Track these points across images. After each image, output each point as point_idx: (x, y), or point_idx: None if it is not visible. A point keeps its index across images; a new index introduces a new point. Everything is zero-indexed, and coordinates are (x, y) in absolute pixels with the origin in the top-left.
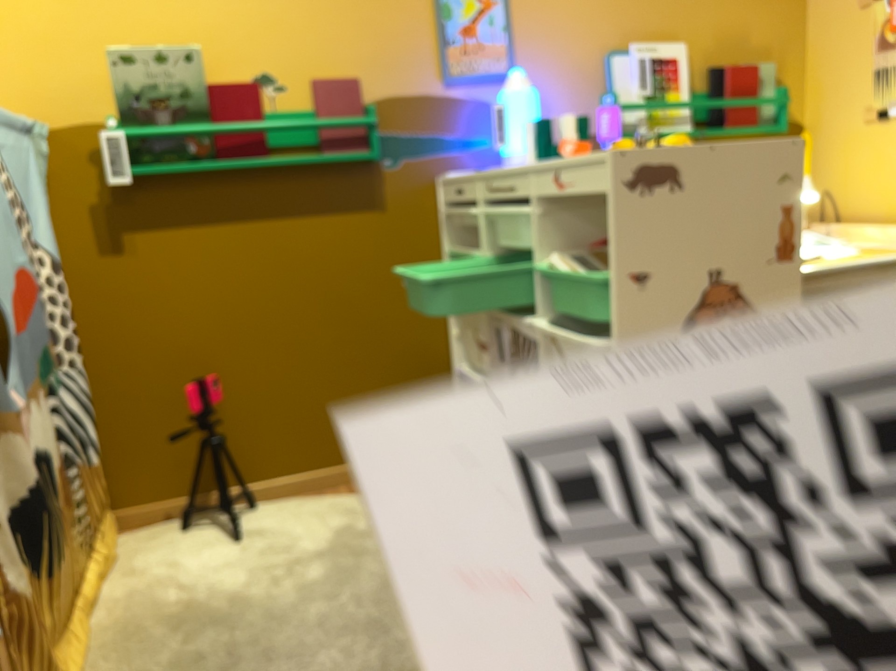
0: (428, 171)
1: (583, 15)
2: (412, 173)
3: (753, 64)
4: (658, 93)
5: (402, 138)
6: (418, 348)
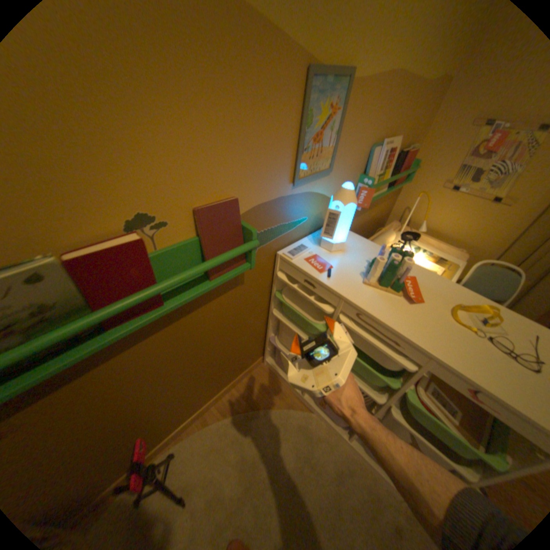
0: (272, 249)
1: (374, 116)
2: (263, 253)
3: (416, 146)
4: (384, 170)
5: (260, 233)
6: (252, 336)
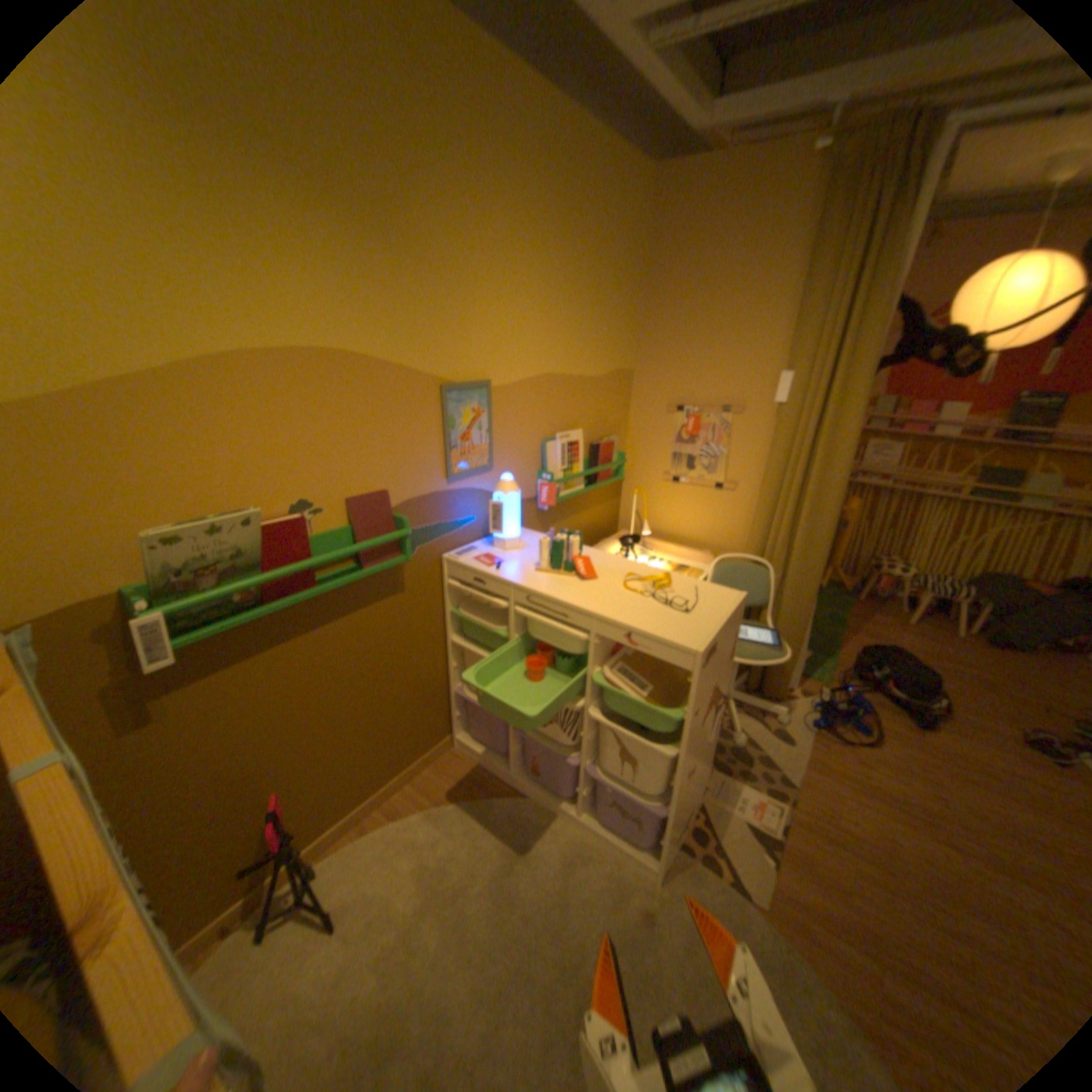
0: (435, 552)
1: (531, 416)
2: (424, 557)
3: (610, 440)
4: (569, 467)
5: (417, 532)
6: (426, 684)
